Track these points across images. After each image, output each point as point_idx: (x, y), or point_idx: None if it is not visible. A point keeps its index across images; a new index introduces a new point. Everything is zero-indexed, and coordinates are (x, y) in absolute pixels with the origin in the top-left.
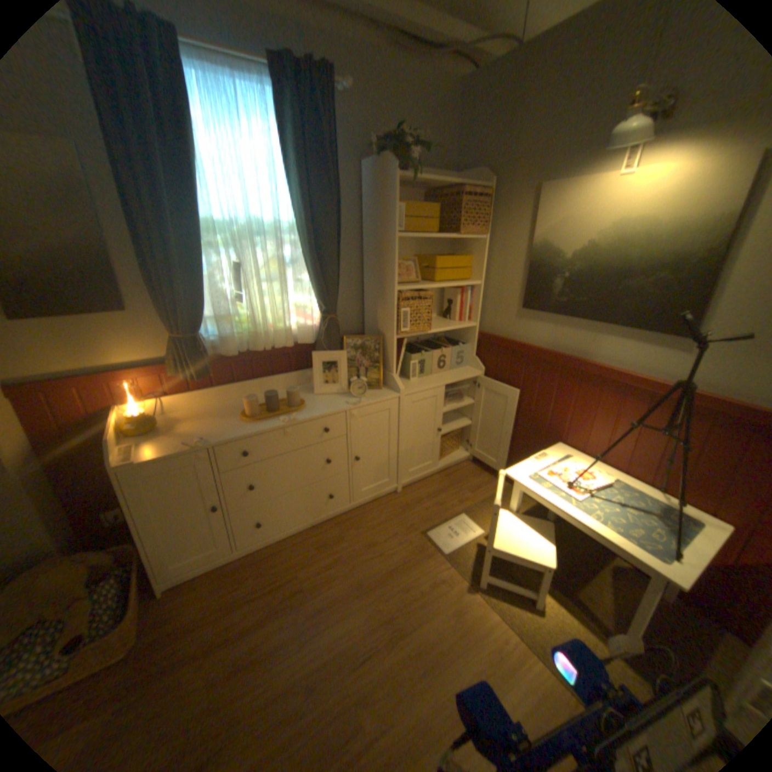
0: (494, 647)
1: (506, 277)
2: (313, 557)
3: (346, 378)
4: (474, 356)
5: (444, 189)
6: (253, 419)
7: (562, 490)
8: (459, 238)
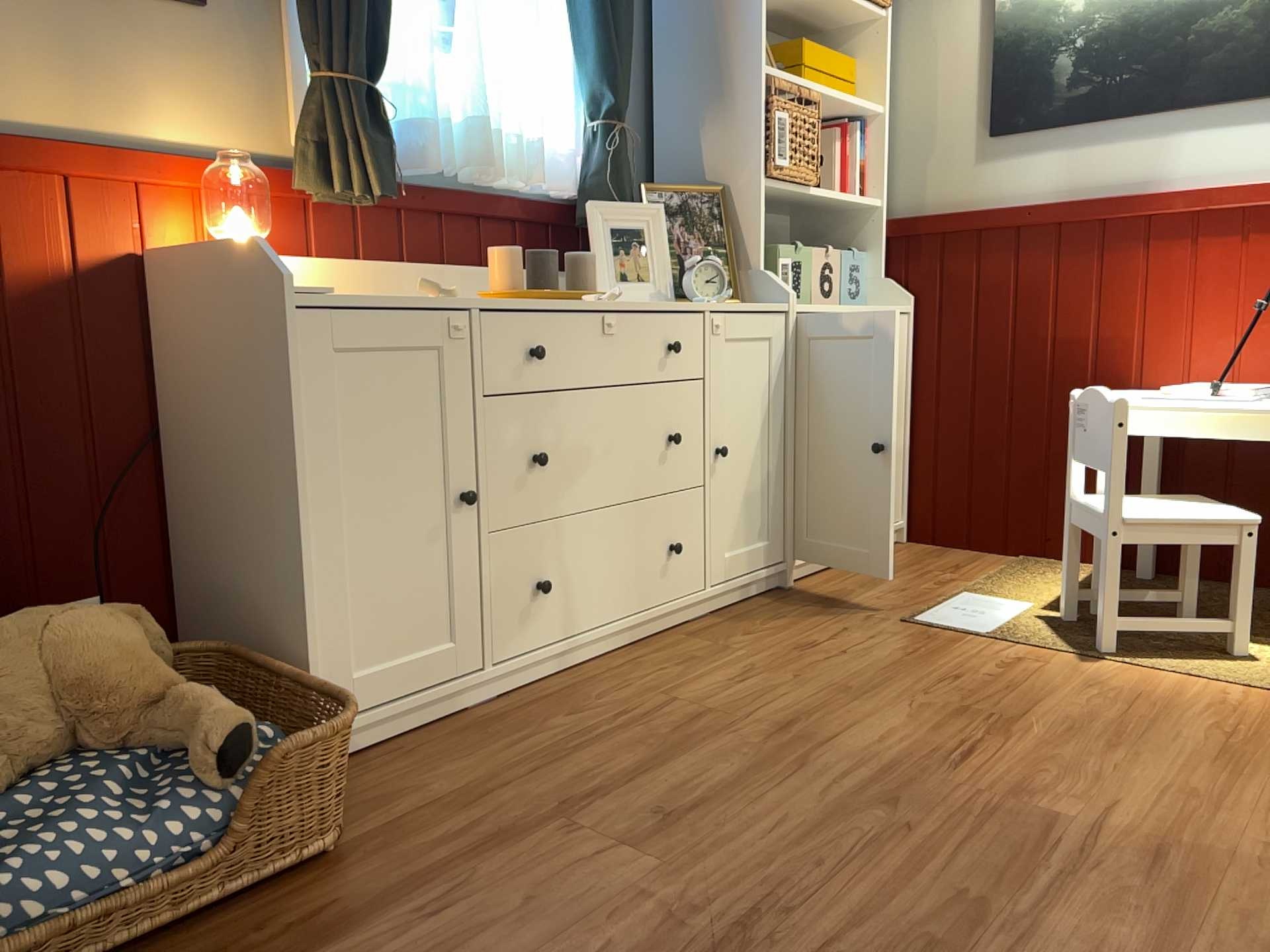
0: (1203, 698)
1: (938, 89)
2: (684, 673)
3: (670, 265)
4: (883, 278)
5: None
6: (527, 291)
7: (1203, 398)
8: (821, 29)
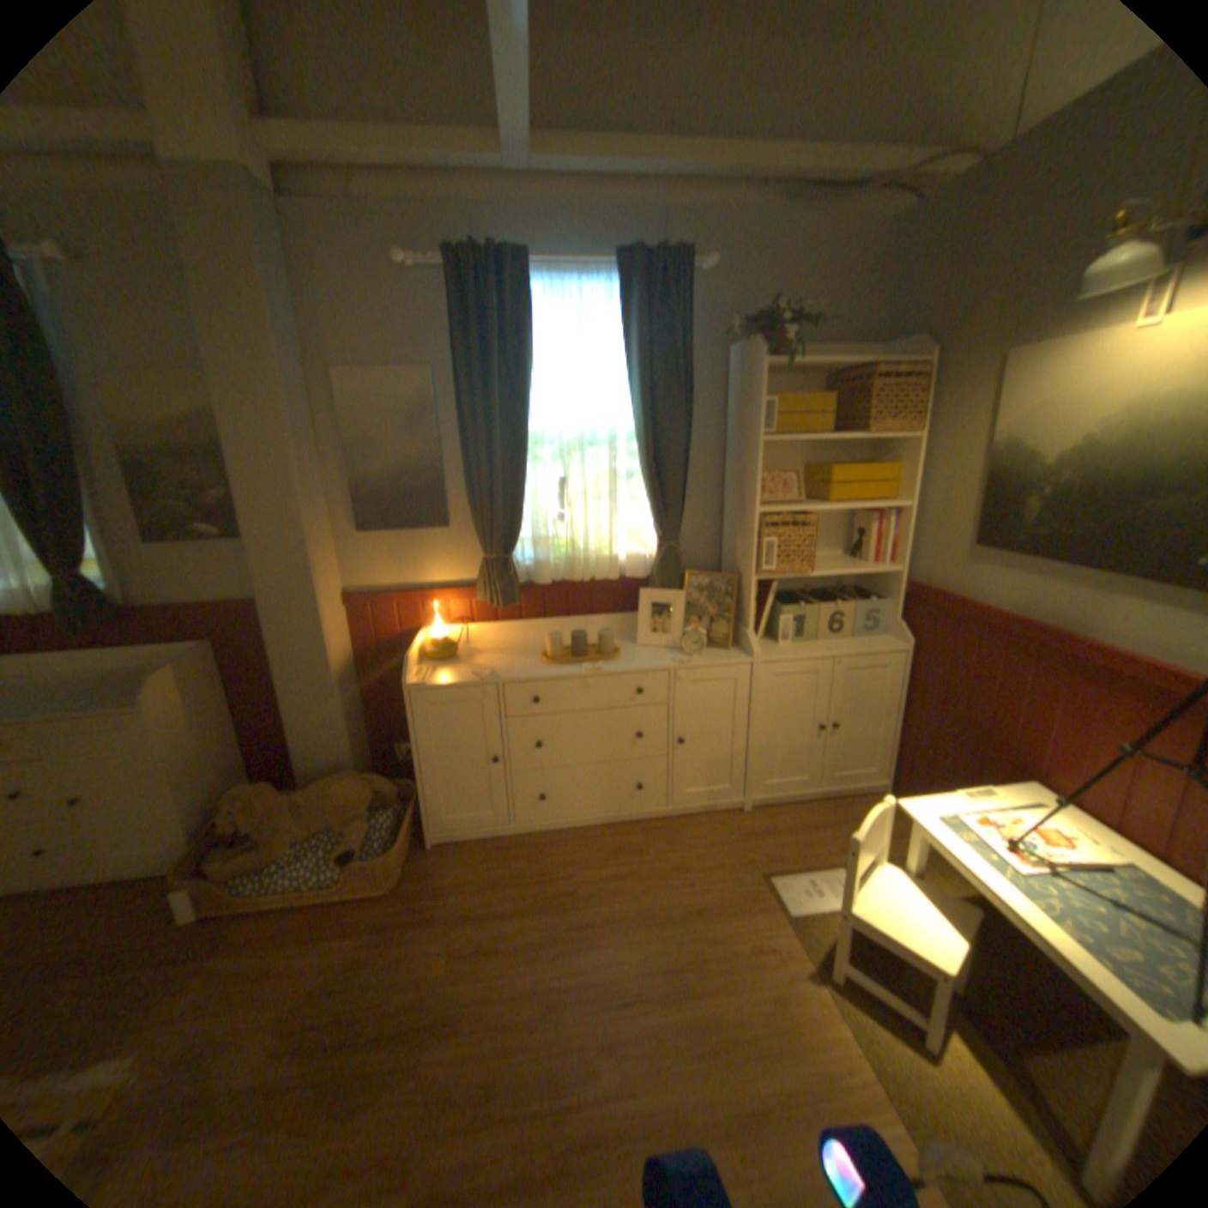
0: (828, 1070)
1: (952, 495)
2: (602, 860)
3: (680, 628)
4: (899, 619)
5: (852, 370)
6: (553, 661)
7: (996, 851)
8: (881, 437)
